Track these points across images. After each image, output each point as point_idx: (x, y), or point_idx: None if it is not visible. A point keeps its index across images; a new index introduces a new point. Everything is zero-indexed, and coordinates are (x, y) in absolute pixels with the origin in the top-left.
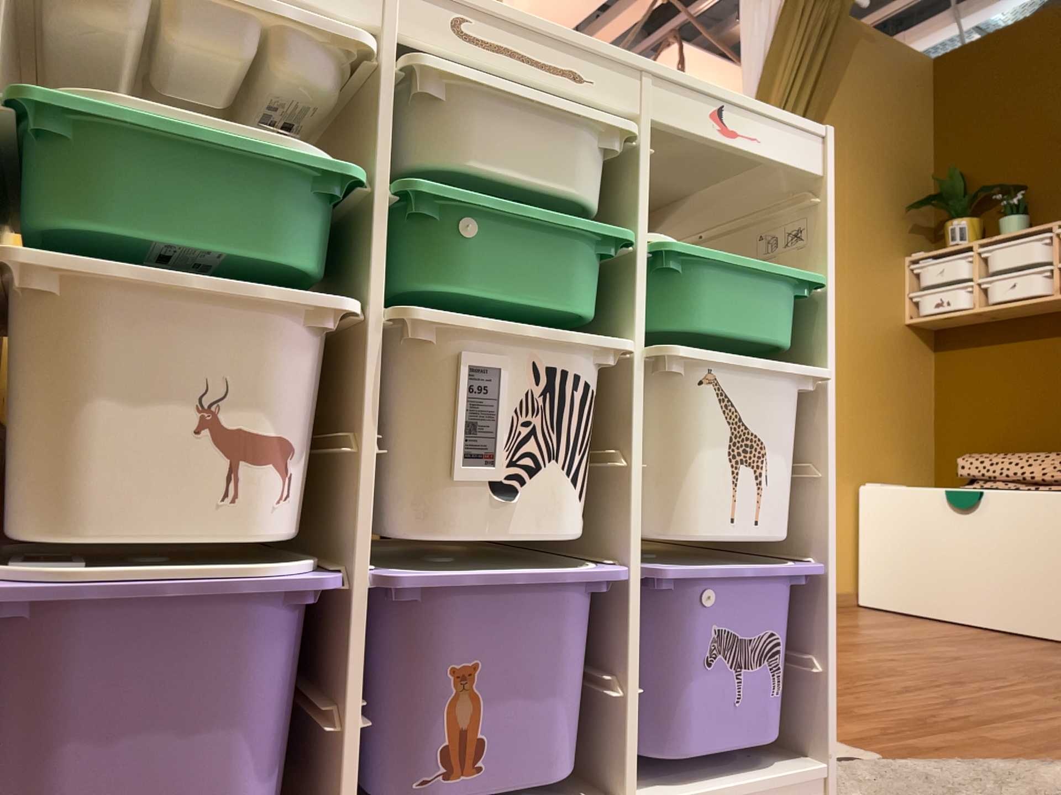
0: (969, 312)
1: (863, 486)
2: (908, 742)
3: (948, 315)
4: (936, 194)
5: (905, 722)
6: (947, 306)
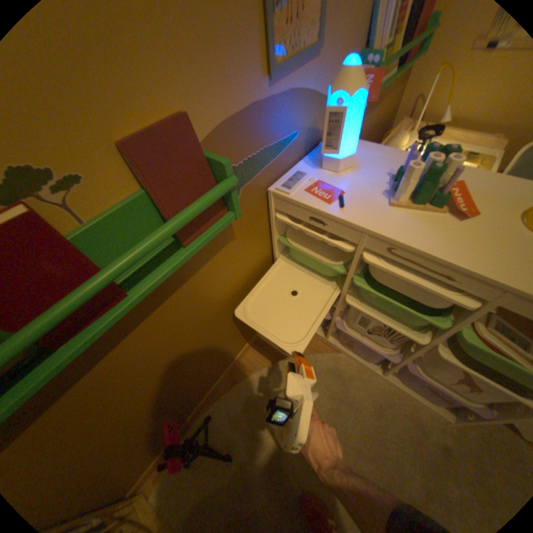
0: None
1: None
2: None
3: None
4: None
5: None
6: None
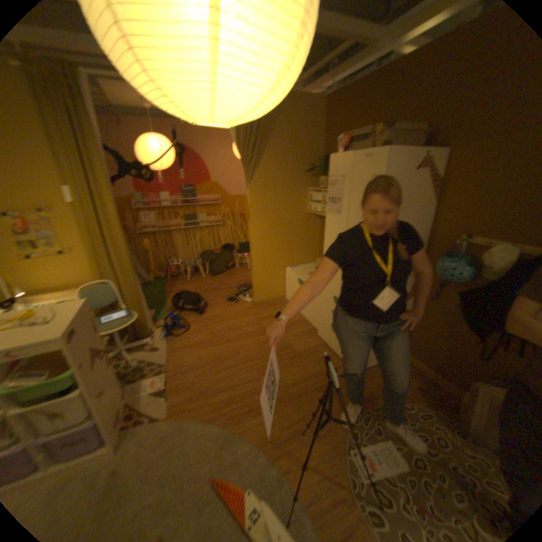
0: (321, 215)
1: (286, 270)
2: (181, 412)
3: (317, 214)
4: (320, 163)
5: (195, 398)
6: (318, 211)
